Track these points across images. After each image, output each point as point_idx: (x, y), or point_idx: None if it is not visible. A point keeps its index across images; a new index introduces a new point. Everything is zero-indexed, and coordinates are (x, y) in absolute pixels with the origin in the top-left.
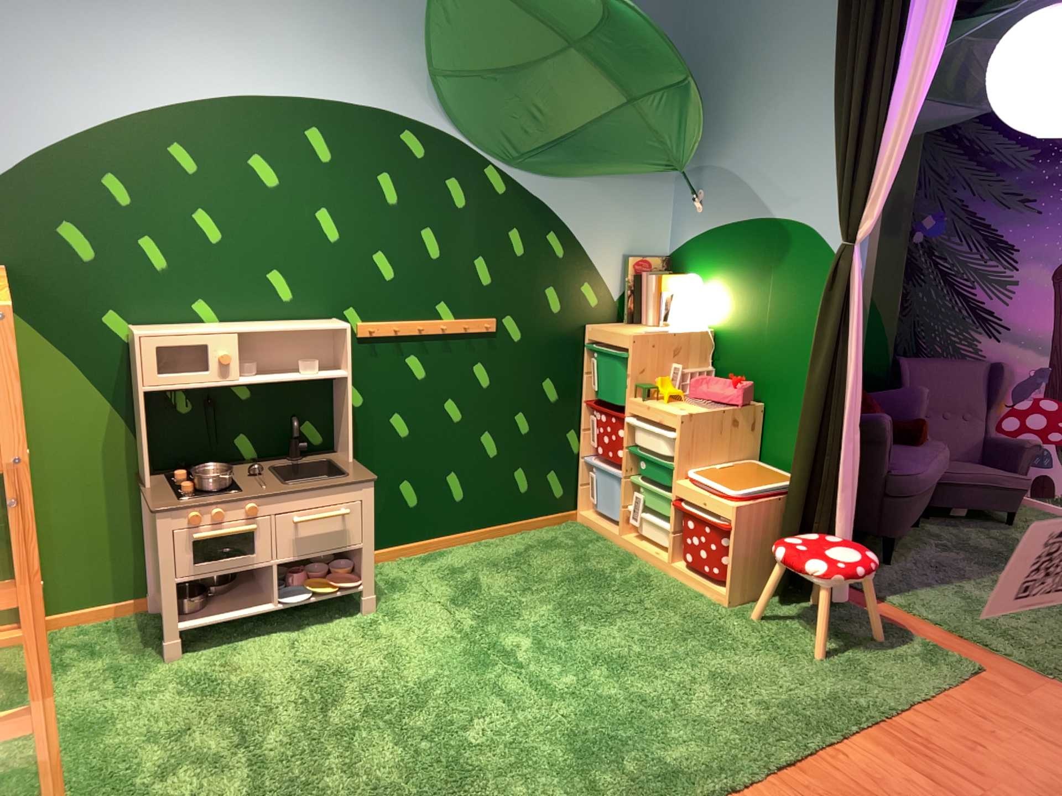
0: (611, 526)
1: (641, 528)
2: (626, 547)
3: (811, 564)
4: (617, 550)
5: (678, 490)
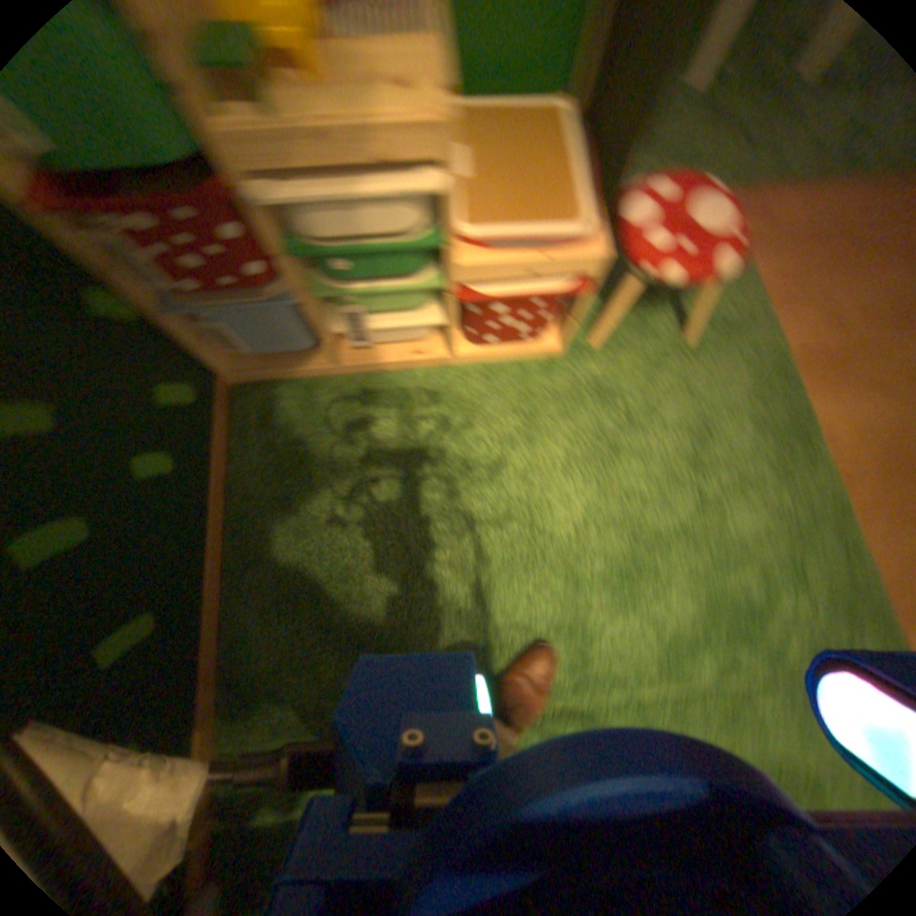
0: (304, 358)
1: (368, 336)
2: (360, 368)
3: (728, 265)
4: (361, 385)
5: (467, 273)
